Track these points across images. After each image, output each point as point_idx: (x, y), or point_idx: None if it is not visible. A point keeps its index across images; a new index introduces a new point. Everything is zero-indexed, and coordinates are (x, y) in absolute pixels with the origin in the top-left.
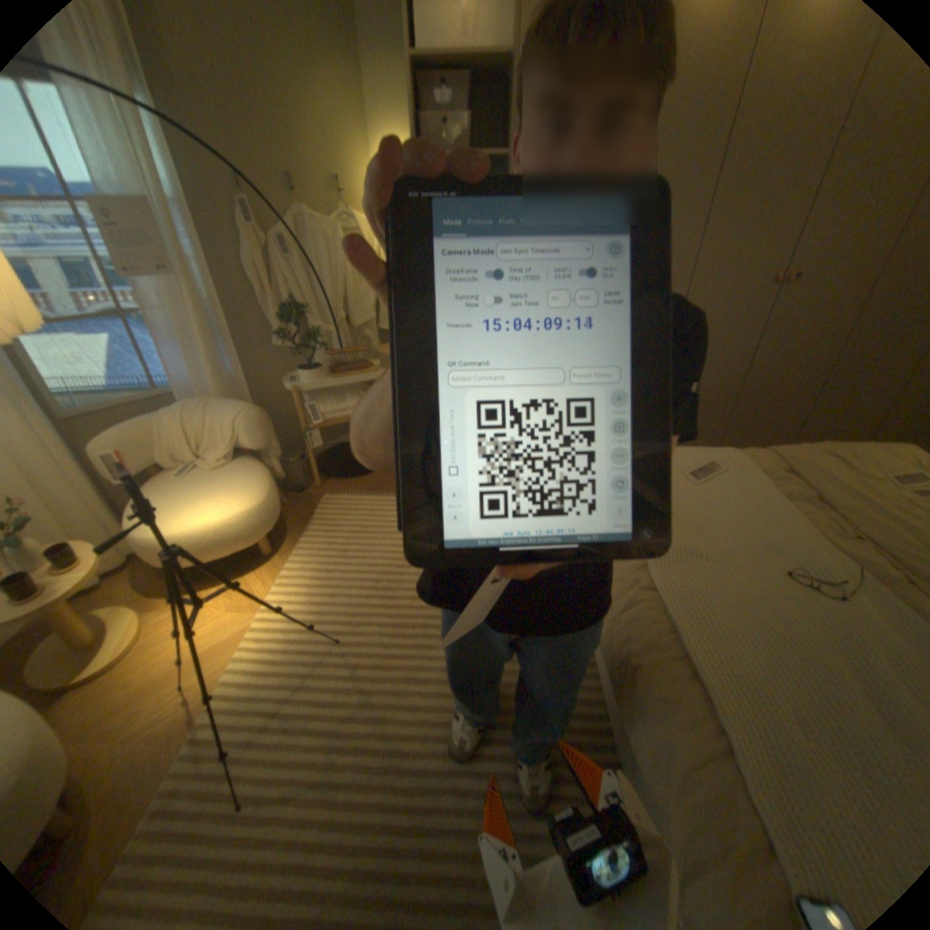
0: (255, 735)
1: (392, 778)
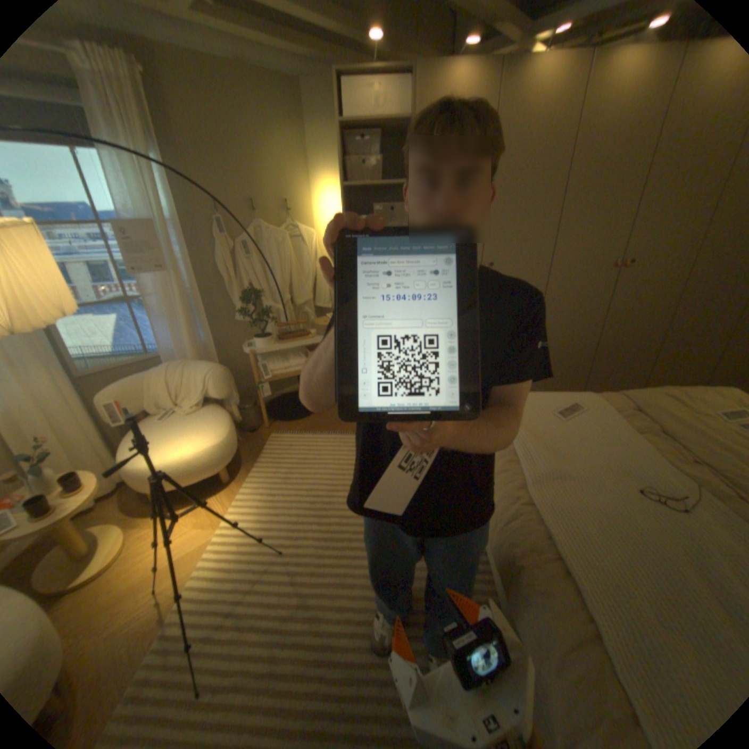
0: (213, 632)
1: (324, 669)
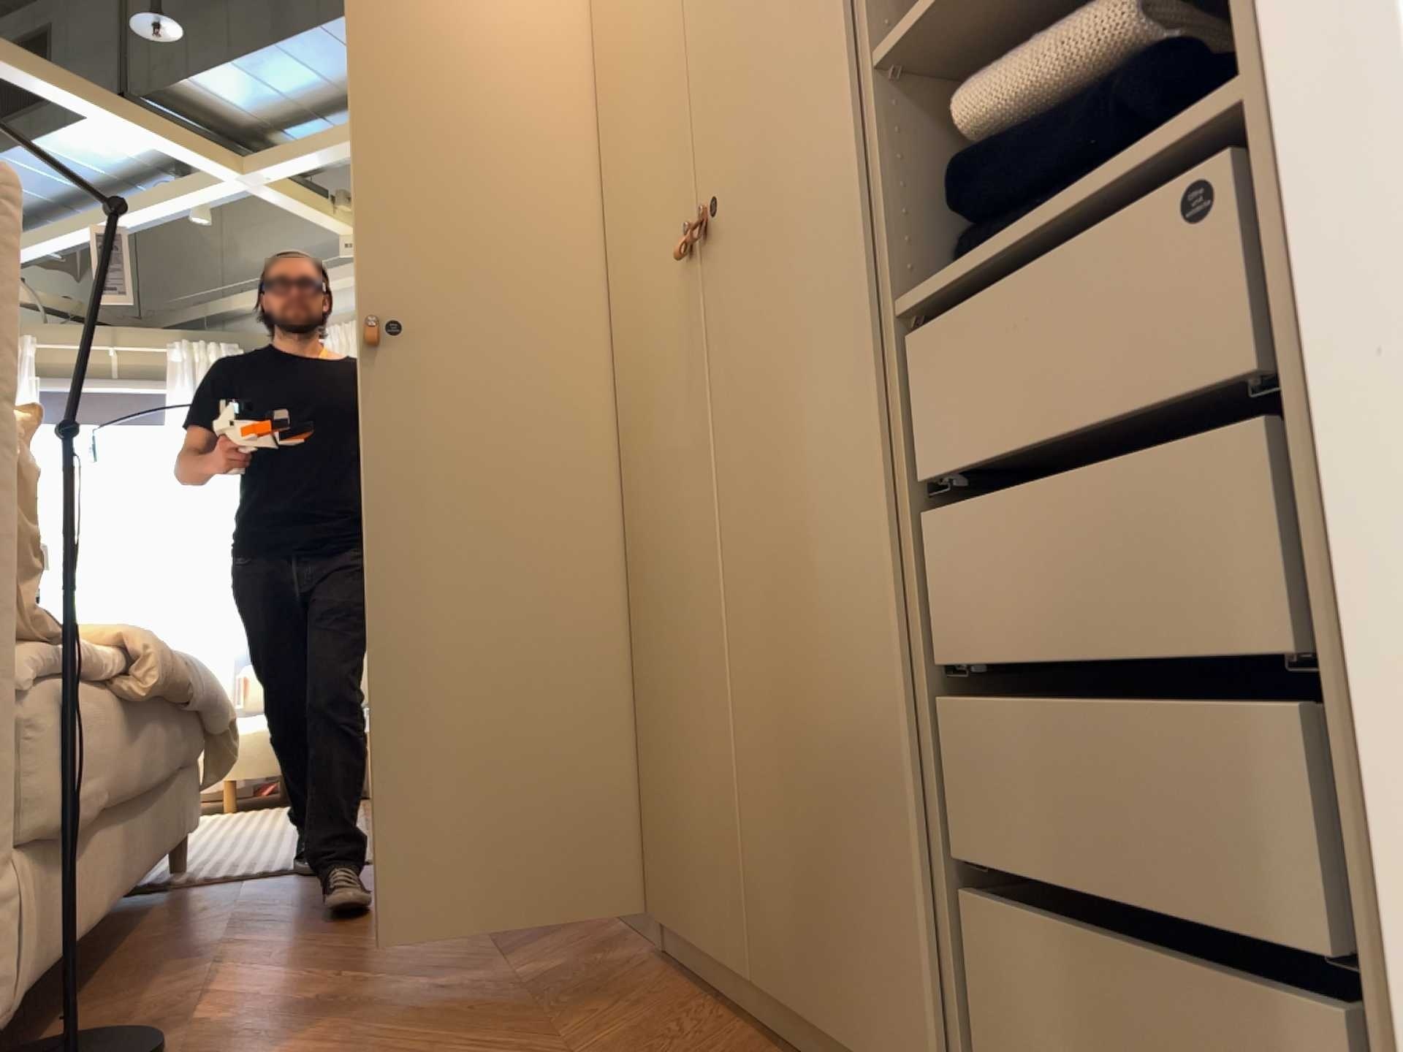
0: None
1: None
